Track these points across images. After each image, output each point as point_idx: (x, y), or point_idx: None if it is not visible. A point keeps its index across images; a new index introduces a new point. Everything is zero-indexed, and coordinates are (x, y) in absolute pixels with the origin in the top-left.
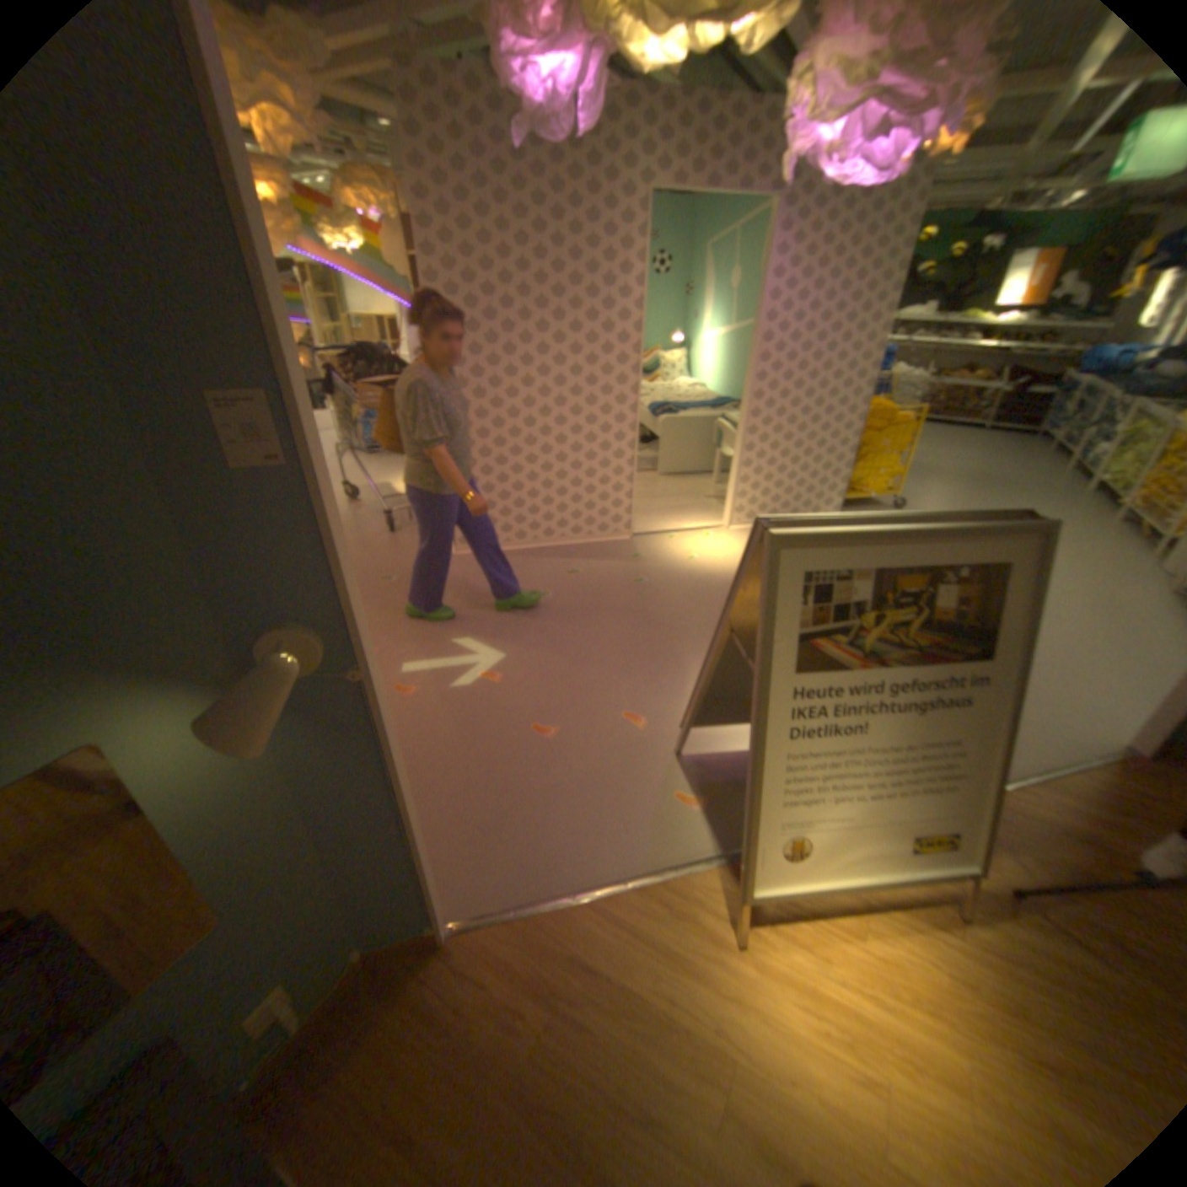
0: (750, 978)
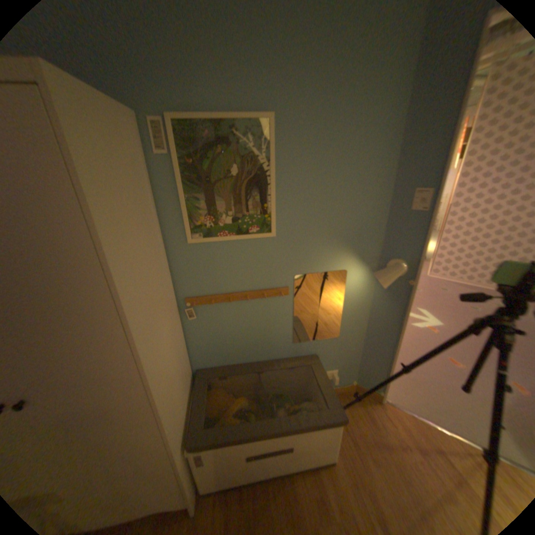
0: None
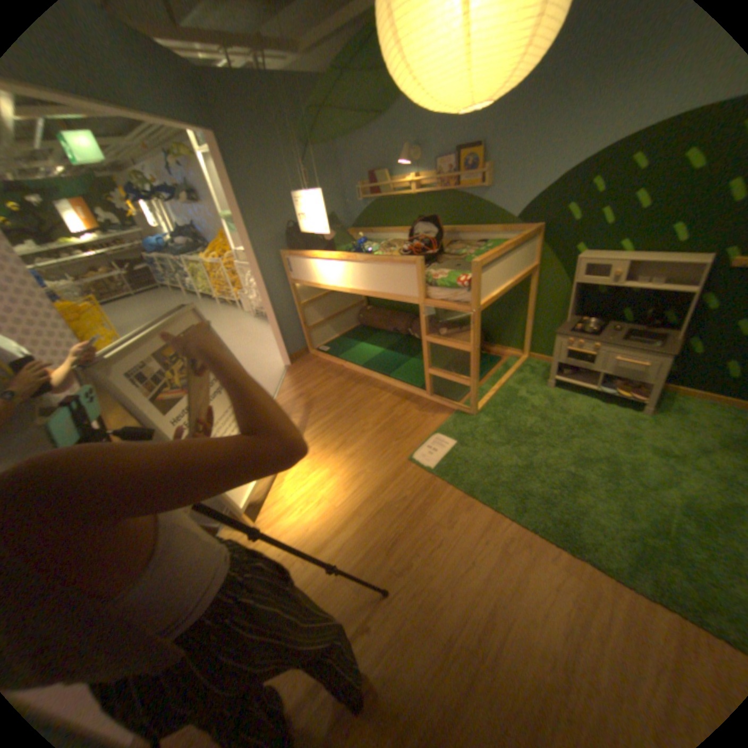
0: (269, 534)
